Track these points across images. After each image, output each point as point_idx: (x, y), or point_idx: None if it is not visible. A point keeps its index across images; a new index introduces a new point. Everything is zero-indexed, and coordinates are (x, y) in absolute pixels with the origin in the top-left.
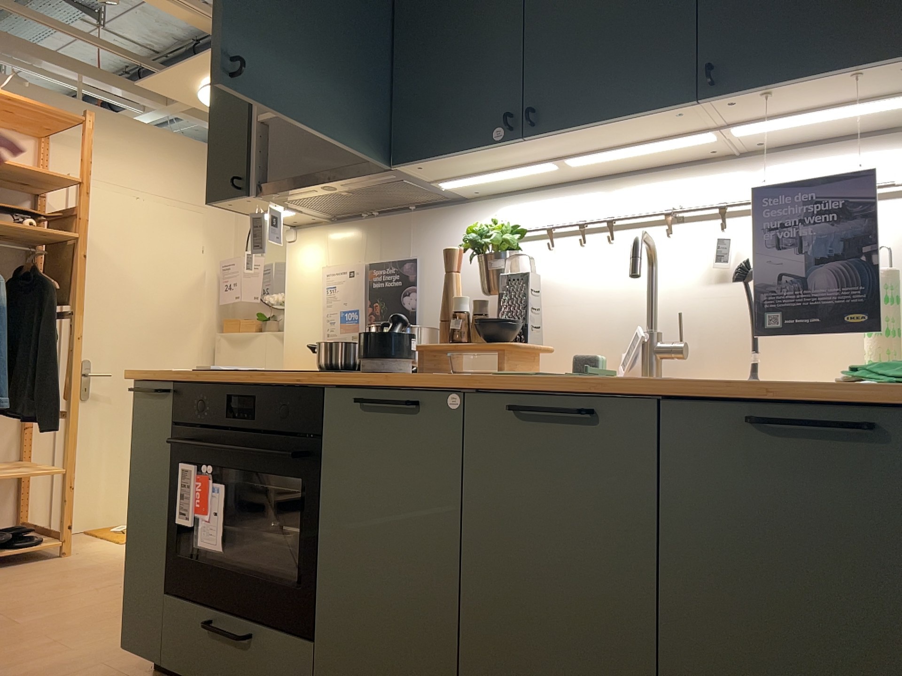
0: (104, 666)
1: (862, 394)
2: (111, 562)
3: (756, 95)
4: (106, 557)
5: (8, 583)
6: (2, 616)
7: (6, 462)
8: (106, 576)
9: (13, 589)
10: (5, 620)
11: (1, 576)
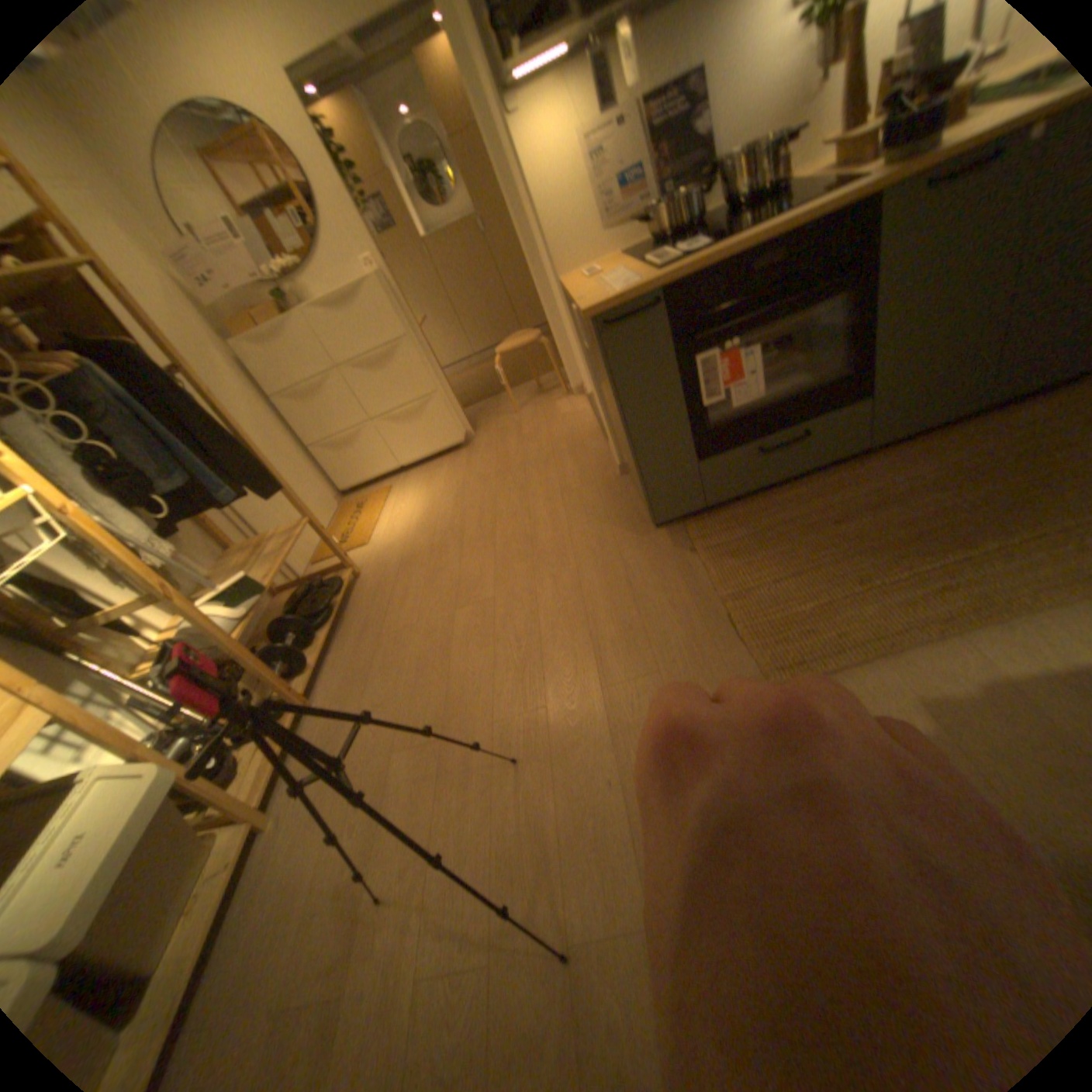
0: (623, 549)
1: None
2: (404, 547)
3: None
4: (389, 550)
5: (389, 604)
6: (465, 604)
7: (223, 556)
8: (436, 550)
9: (406, 600)
10: (475, 602)
11: (364, 609)
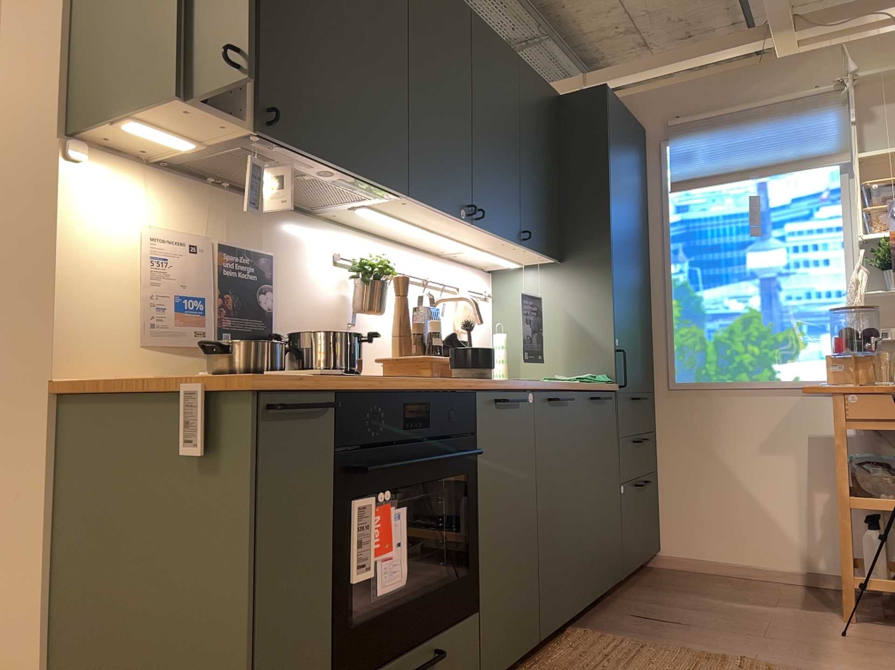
0: None
1: (602, 387)
2: None
3: (527, 249)
4: None
5: None
6: None
7: None
8: None
9: None
10: None
11: None
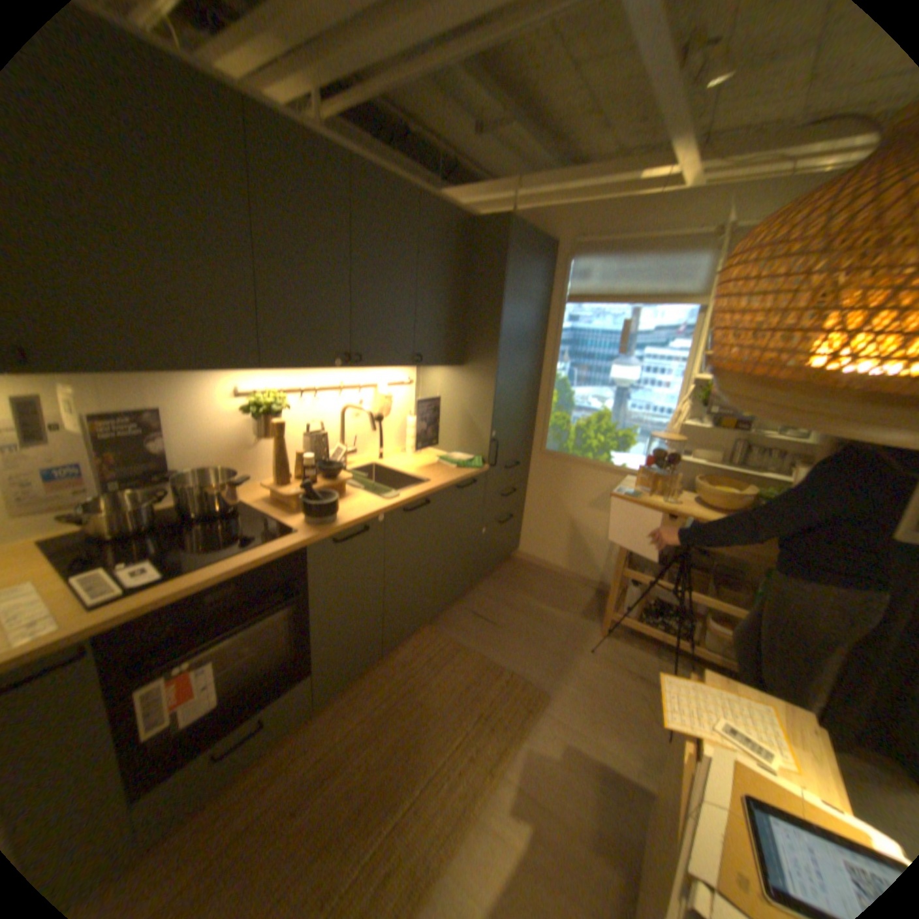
0: None
1: (470, 472)
2: None
3: (422, 366)
4: None
5: None
6: None
7: None
8: None
9: None
10: None
11: None
